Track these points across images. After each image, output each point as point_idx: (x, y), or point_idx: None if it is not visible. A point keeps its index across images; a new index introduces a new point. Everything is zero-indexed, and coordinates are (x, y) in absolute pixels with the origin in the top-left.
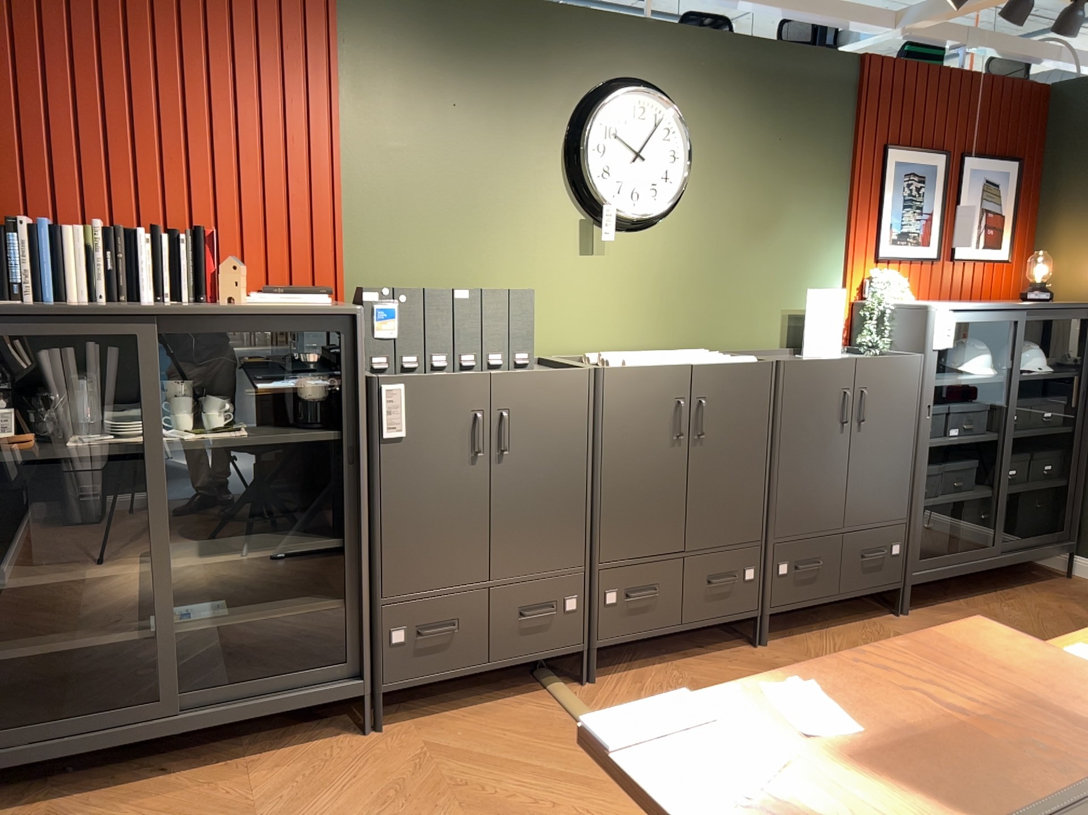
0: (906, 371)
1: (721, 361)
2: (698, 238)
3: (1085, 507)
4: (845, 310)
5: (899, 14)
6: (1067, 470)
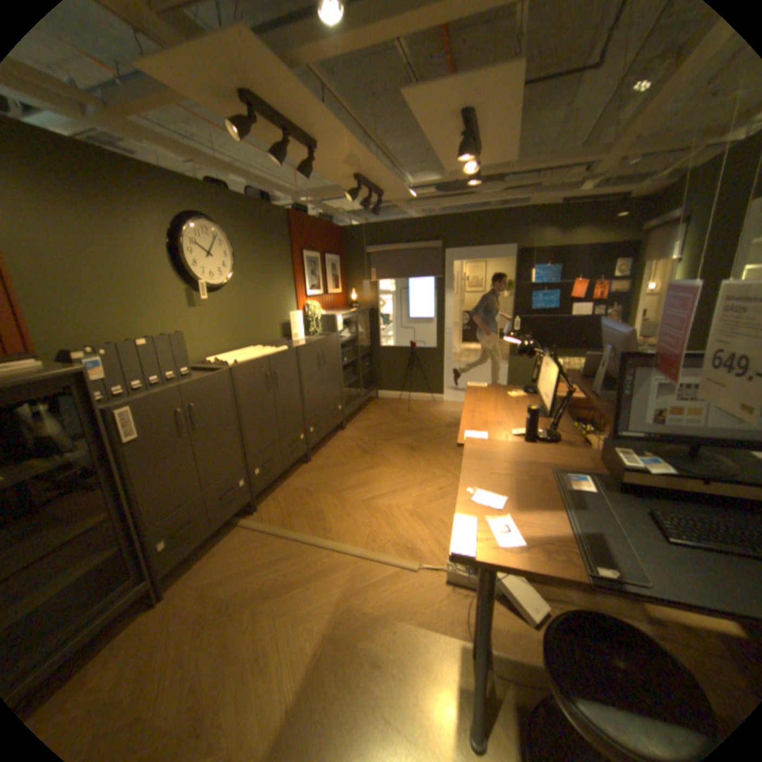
0: (334, 342)
1: (275, 351)
2: (242, 294)
3: (378, 375)
4: (303, 319)
5: (298, 192)
6: (372, 364)
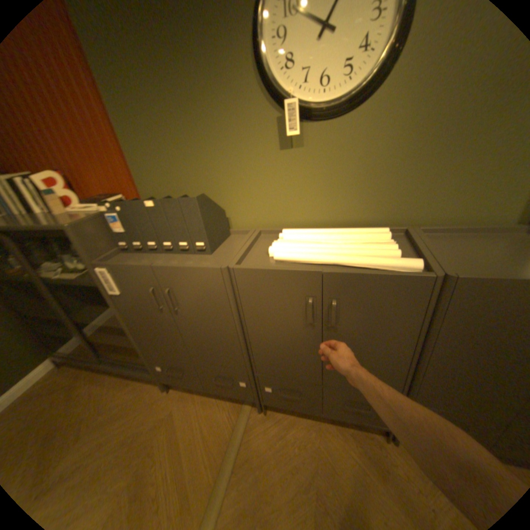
0: None
1: (373, 262)
2: (414, 111)
3: None
4: None
5: None
6: None
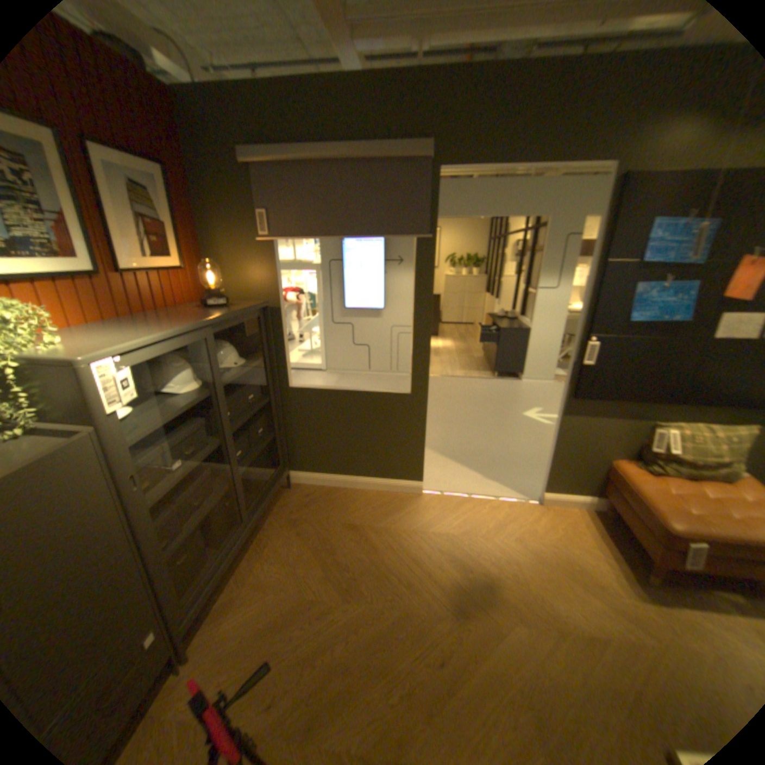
0: (68, 467)
1: None
2: None
3: (286, 441)
4: None
5: None
6: (271, 426)
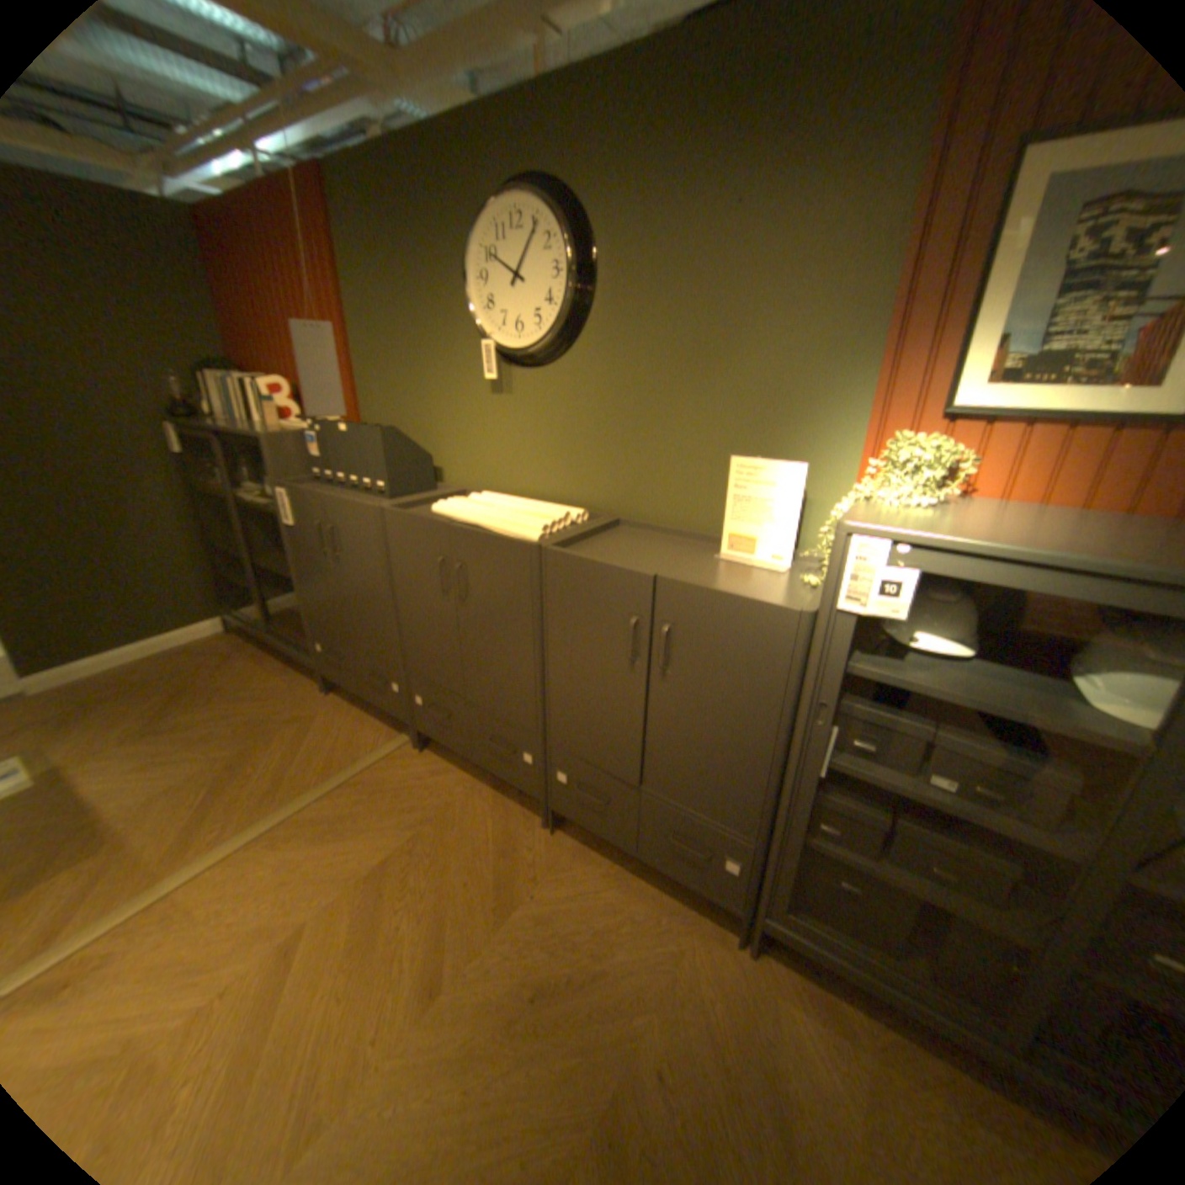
0: (760, 628)
1: (503, 529)
2: (607, 374)
3: None
4: (803, 498)
5: None
6: None
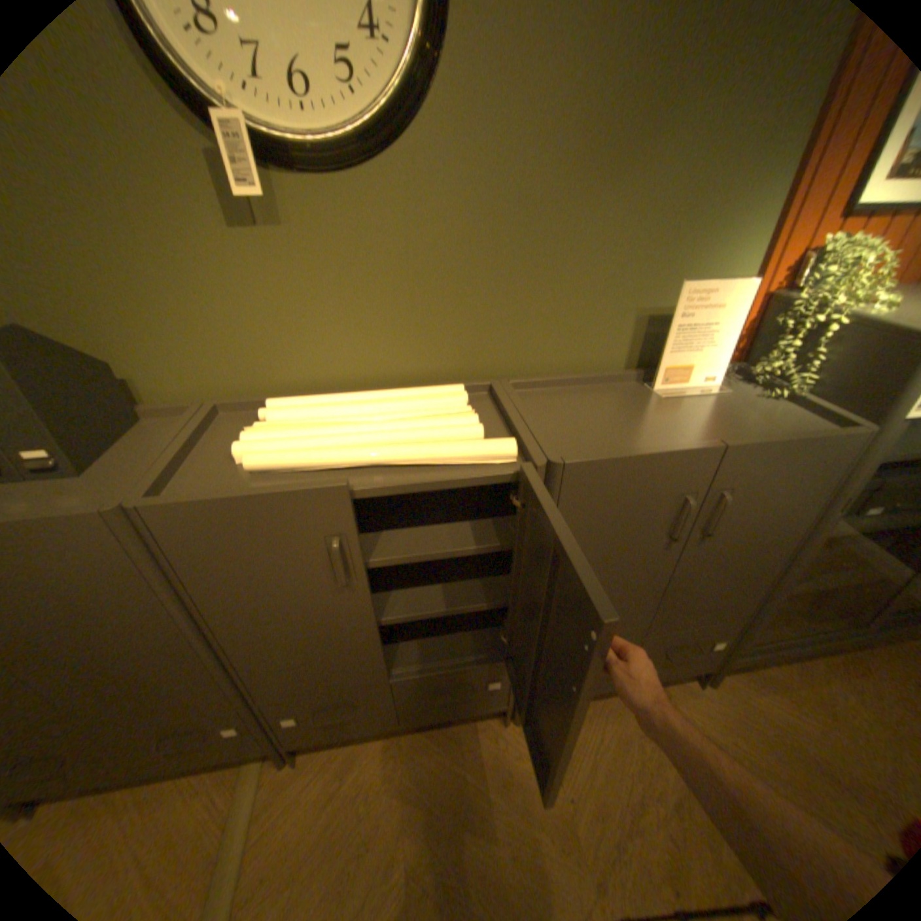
0: (829, 458)
1: (440, 453)
2: (475, 178)
3: None
4: (748, 313)
5: None
6: None
